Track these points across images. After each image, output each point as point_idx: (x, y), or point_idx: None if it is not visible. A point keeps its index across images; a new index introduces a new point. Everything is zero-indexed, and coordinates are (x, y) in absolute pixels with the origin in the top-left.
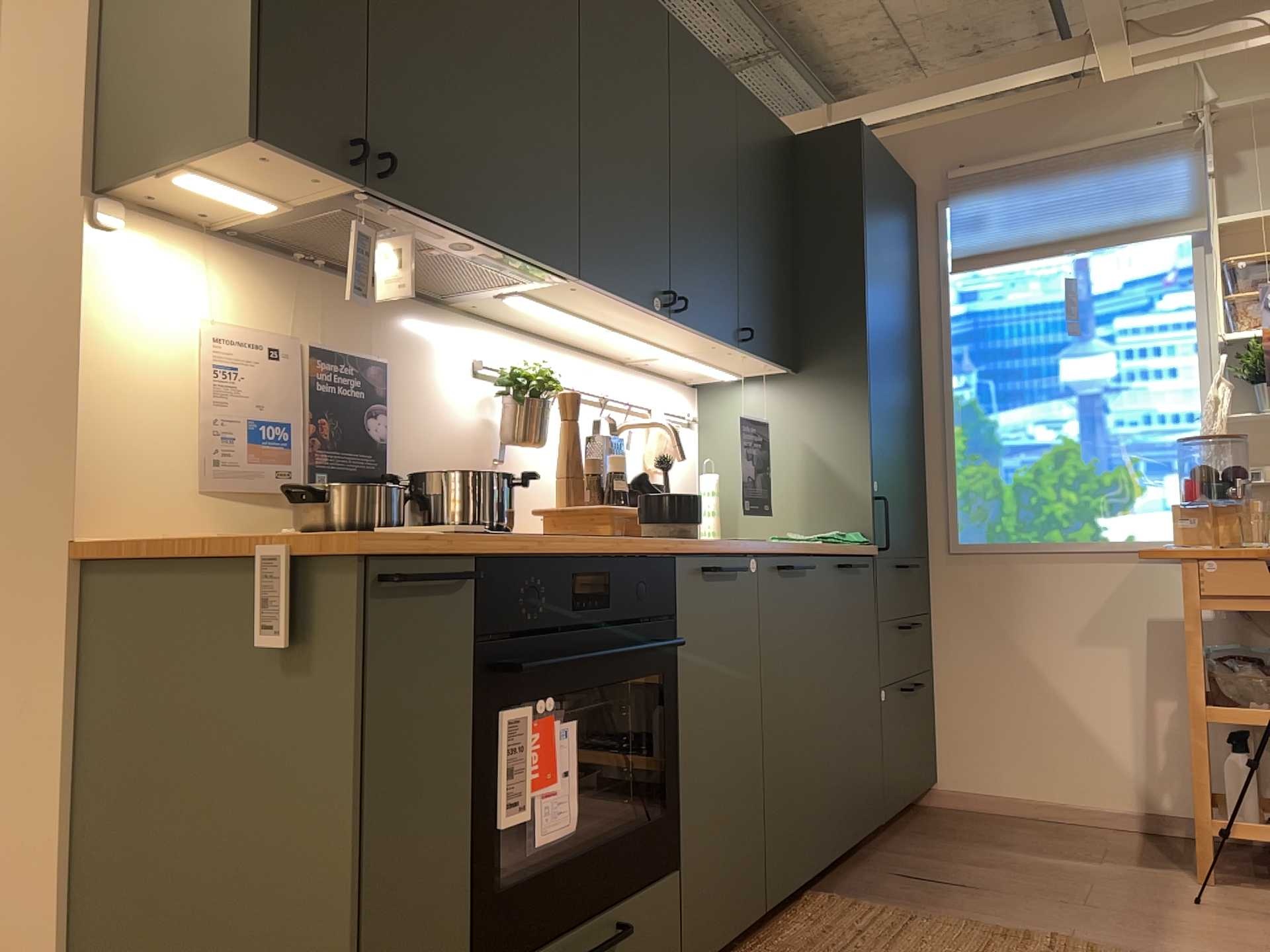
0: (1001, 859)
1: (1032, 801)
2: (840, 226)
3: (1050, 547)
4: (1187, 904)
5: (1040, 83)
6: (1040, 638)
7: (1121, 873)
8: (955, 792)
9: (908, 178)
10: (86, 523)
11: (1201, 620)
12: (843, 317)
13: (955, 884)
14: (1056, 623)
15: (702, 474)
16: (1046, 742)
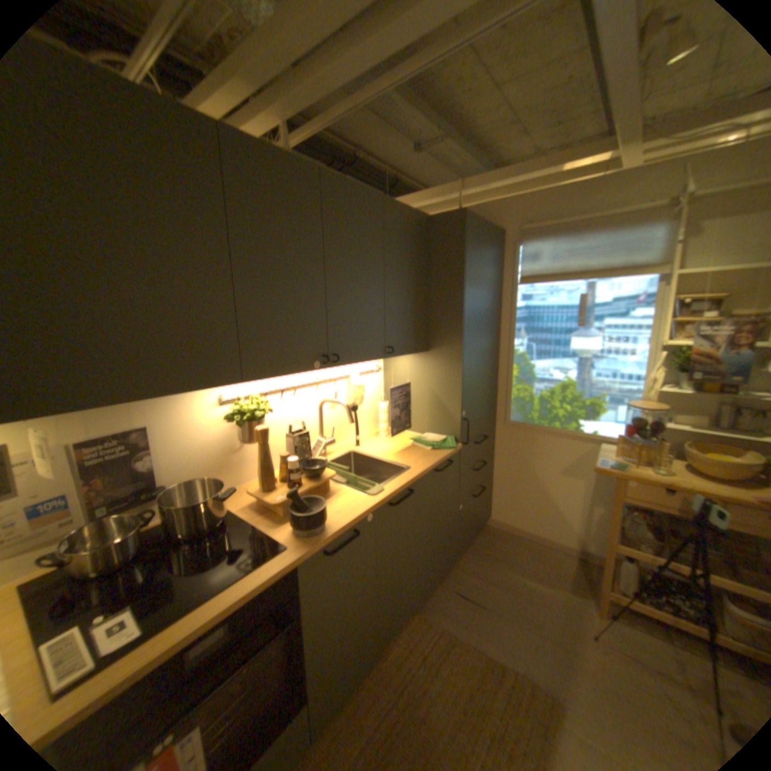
0: (508, 582)
1: (531, 535)
2: (452, 273)
3: (553, 431)
4: (589, 641)
5: (585, 165)
6: (543, 469)
7: (562, 602)
8: (498, 523)
9: (502, 226)
10: None
11: (623, 509)
12: (451, 326)
13: (481, 607)
14: (552, 465)
15: (380, 399)
16: (540, 513)
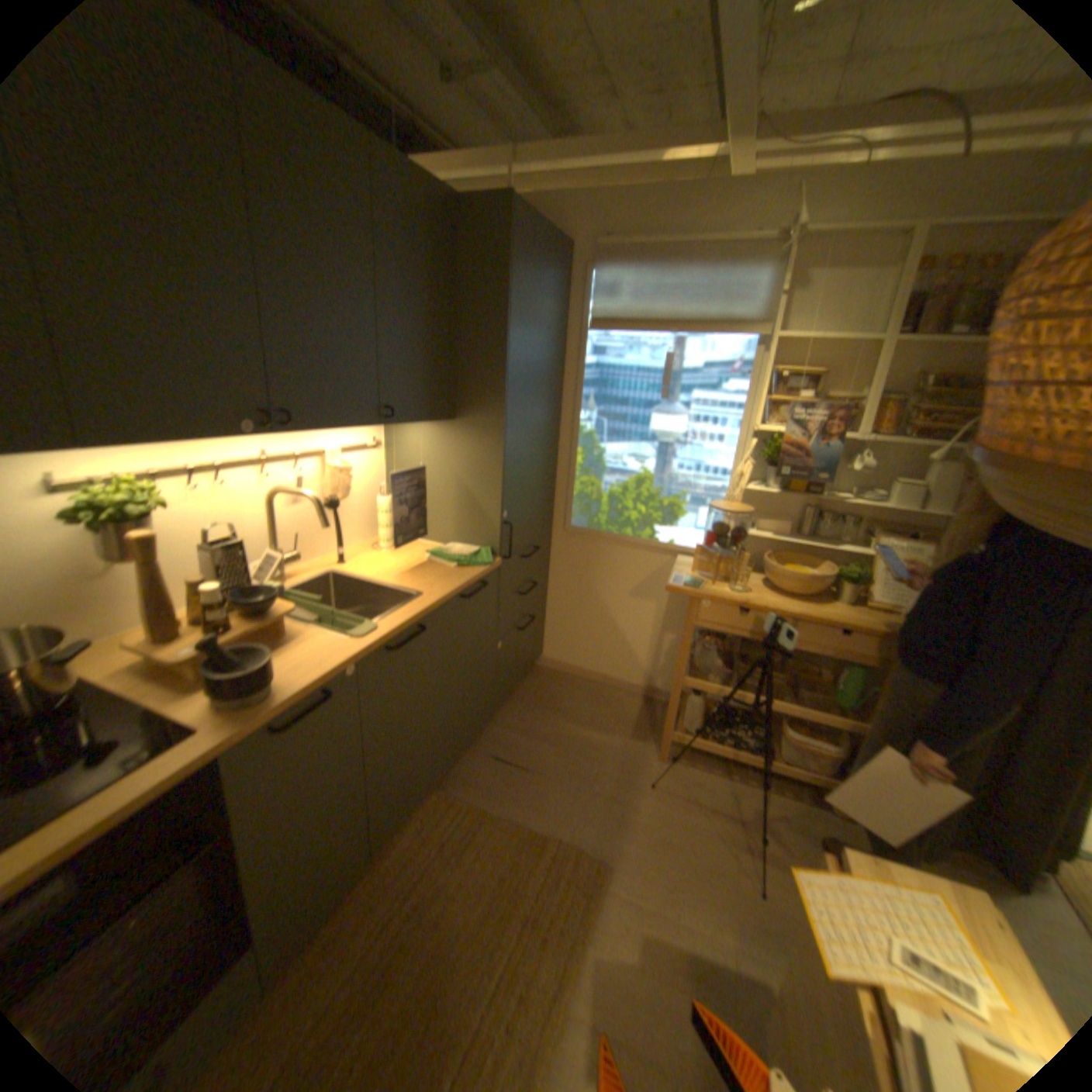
0: (557, 733)
1: (589, 673)
2: (490, 298)
3: (623, 540)
4: (645, 790)
5: (684, 160)
6: (609, 590)
7: (619, 749)
8: (550, 661)
9: (569, 236)
10: None
11: (693, 634)
12: (488, 382)
13: (521, 769)
14: (619, 584)
15: (379, 492)
16: (602, 645)
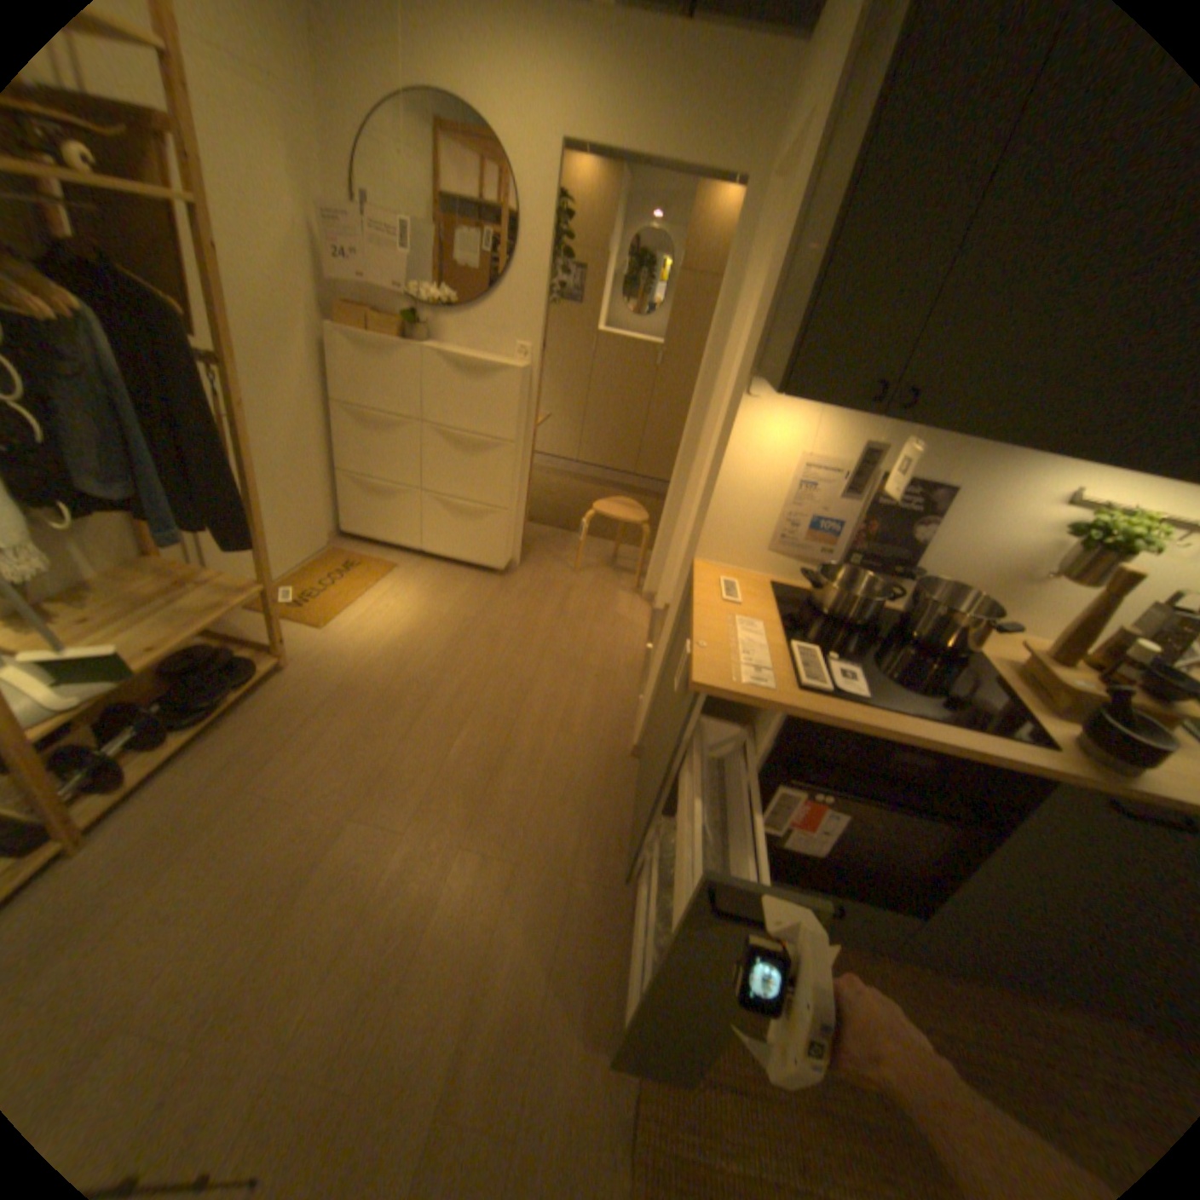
0: None
1: None
2: None
3: None
4: None
5: None
6: None
7: None
8: None
9: None
10: (700, 552)
11: None
12: None
13: None
14: None
15: None
16: None
